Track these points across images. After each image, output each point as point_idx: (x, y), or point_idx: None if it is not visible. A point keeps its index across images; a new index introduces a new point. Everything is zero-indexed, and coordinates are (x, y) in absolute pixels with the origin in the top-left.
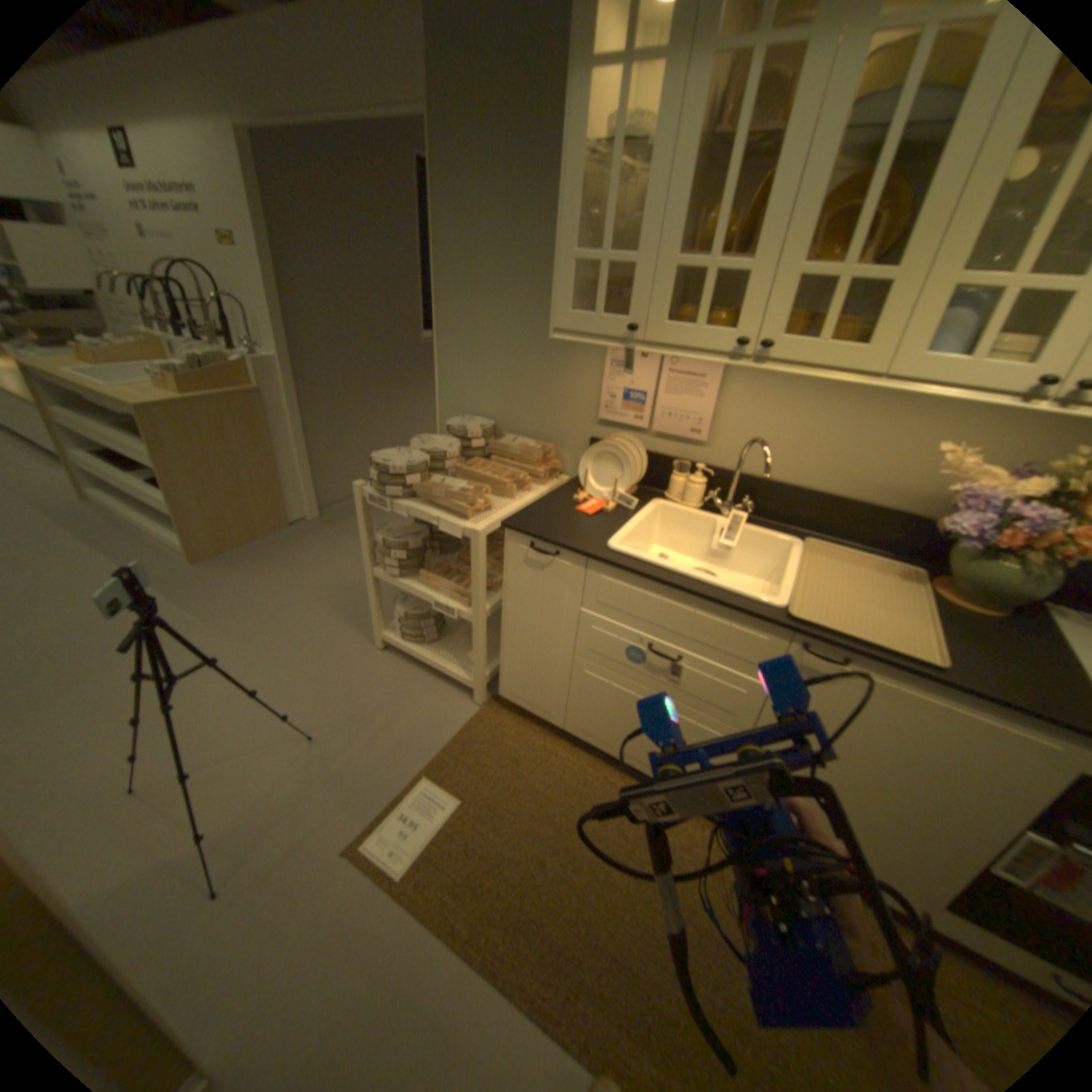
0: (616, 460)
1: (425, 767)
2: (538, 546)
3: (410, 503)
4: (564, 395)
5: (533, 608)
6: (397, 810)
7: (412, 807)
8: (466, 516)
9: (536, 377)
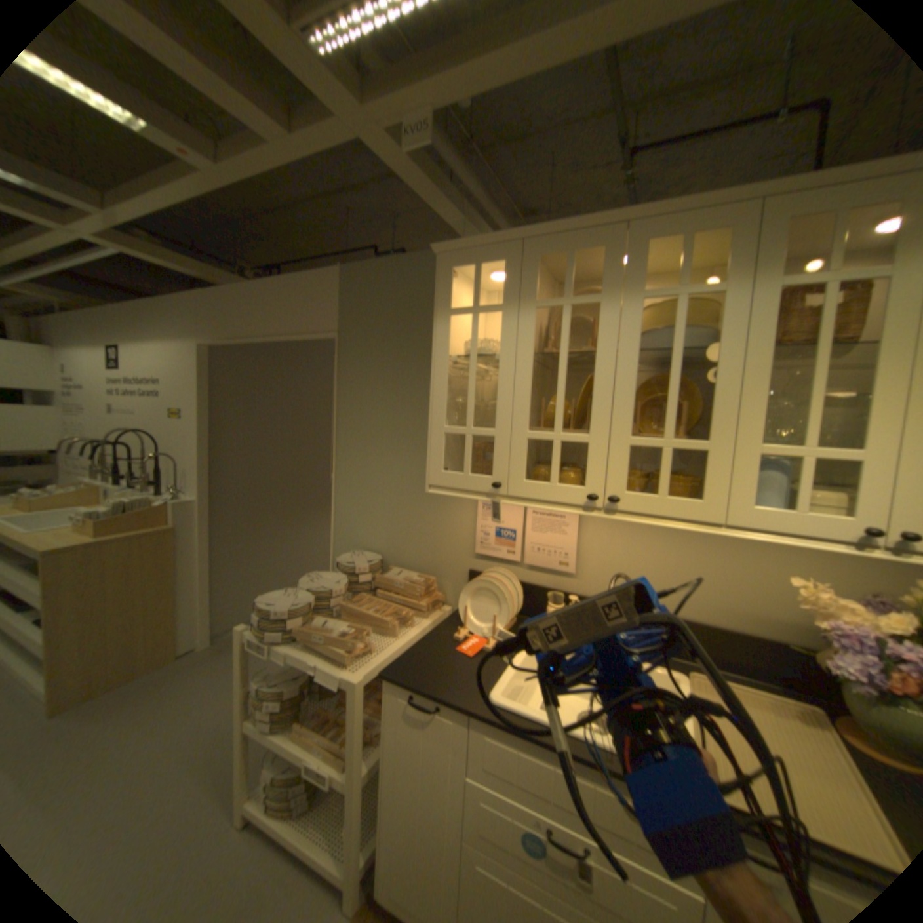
0: (494, 594)
1: None
2: (417, 700)
3: (290, 647)
4: (444, 531)
5: (413, 776)
6: None
7: None
8: (345, 663)
9: (419, 516)
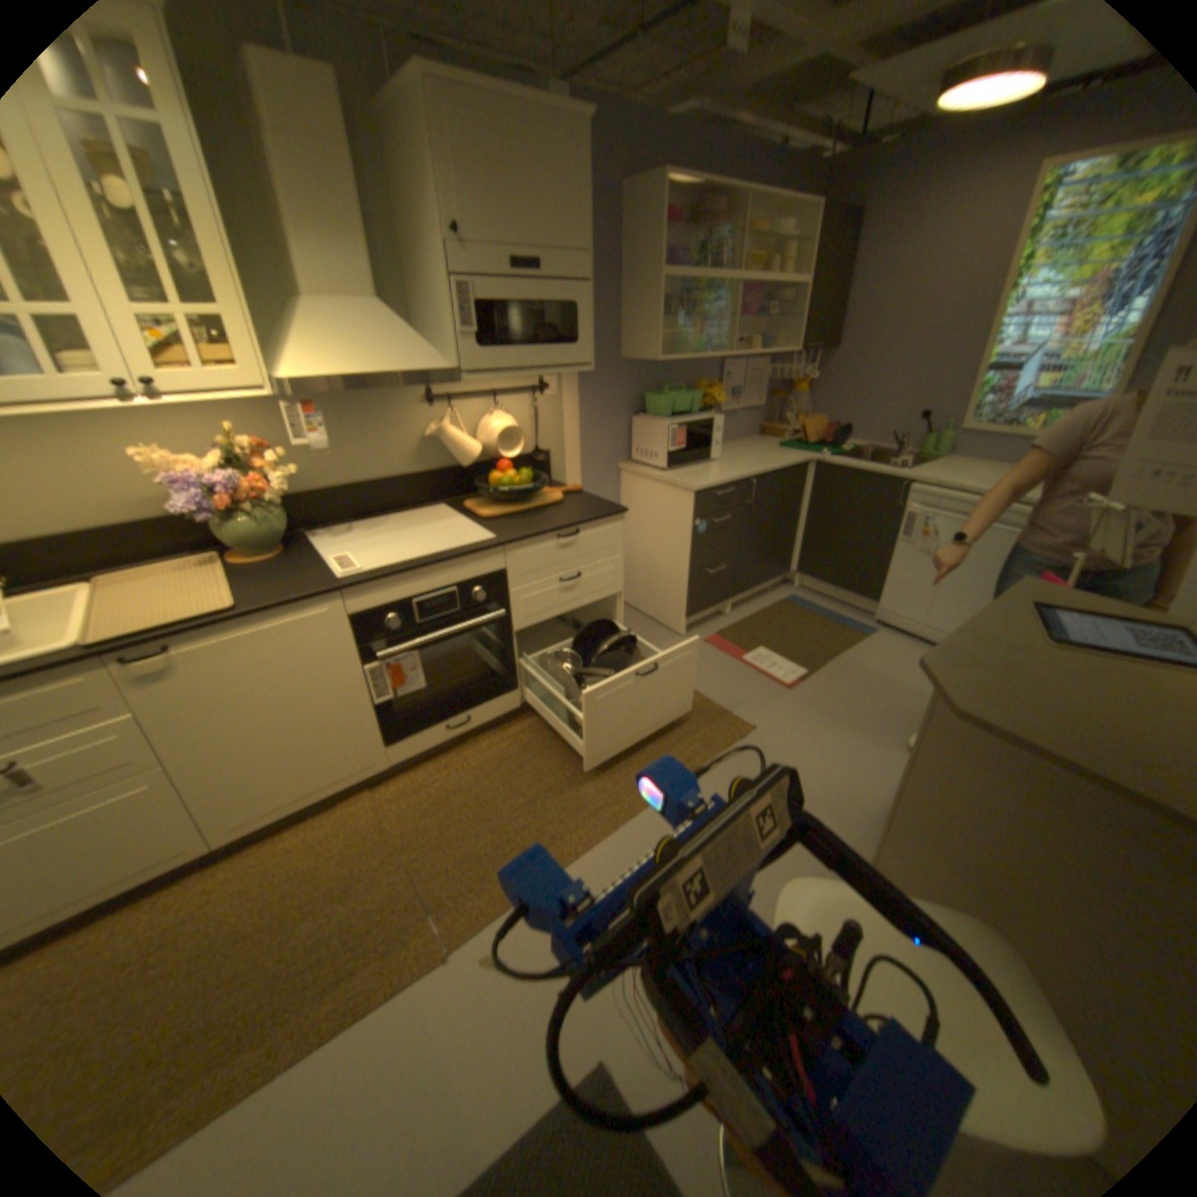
0: None
1: None
2: None
3: None
4: None
5: None
6: None
7: None
8: None
9: None
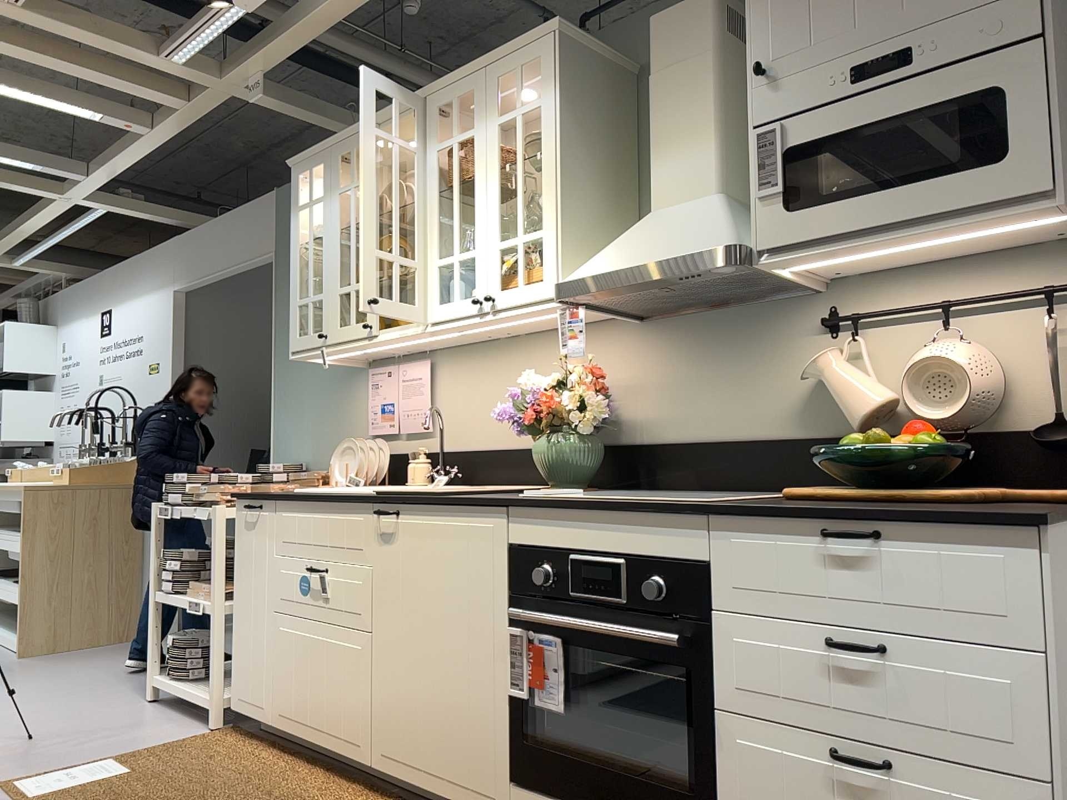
0: (356, 452)
1: (120, 754)
2: (251, 504)
3: (189, 507)
4: (349, 422)
5: (249, 571)
6: (68, 770)
7: (83, 769)
8: (219, 502)
9: (332, 413)
